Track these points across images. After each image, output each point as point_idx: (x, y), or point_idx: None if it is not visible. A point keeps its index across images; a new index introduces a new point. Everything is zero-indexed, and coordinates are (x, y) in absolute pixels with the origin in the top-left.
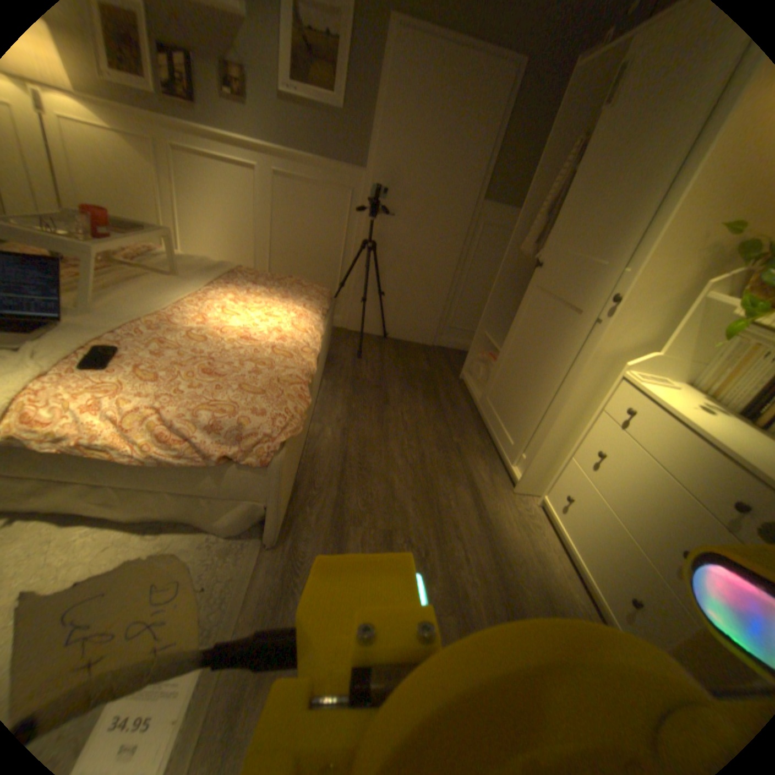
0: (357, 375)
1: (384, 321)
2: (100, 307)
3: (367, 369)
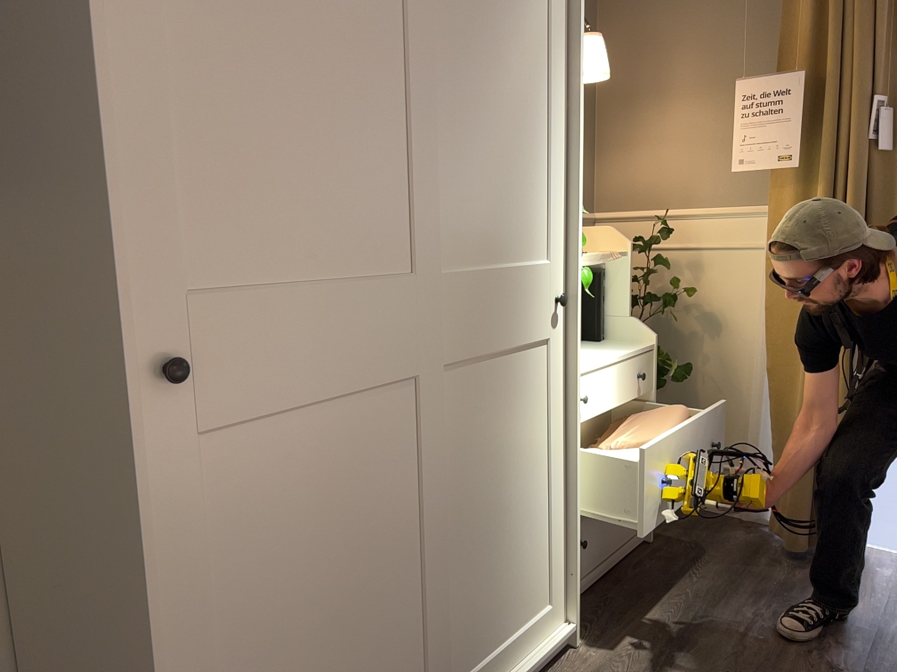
0: None
1: None
2: None
3: None
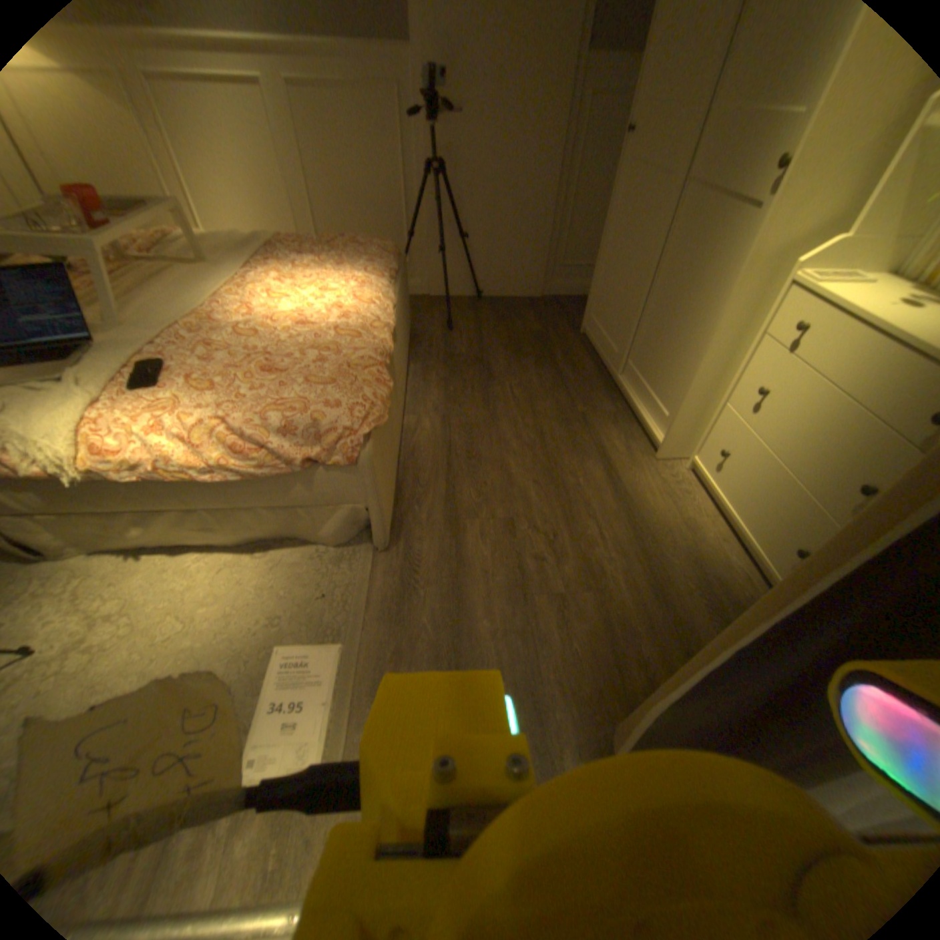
0: (451, 351)
1: (475, 275)
2: (132, 318)
3: (462, 341)
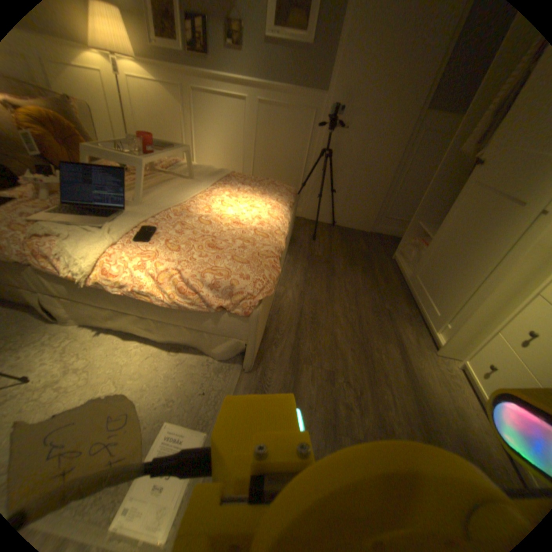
0: (311, 253)
1: (334, 213)
2: (147, 201)
3: (319, 248)
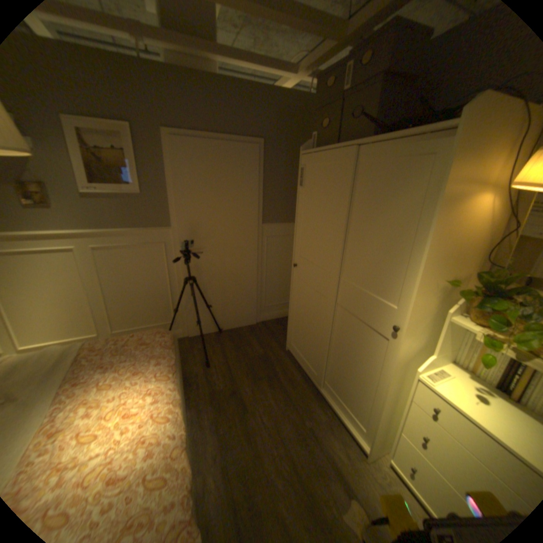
0: (213, 389)
1: (217, 321)
2: None
3: (219, 376)
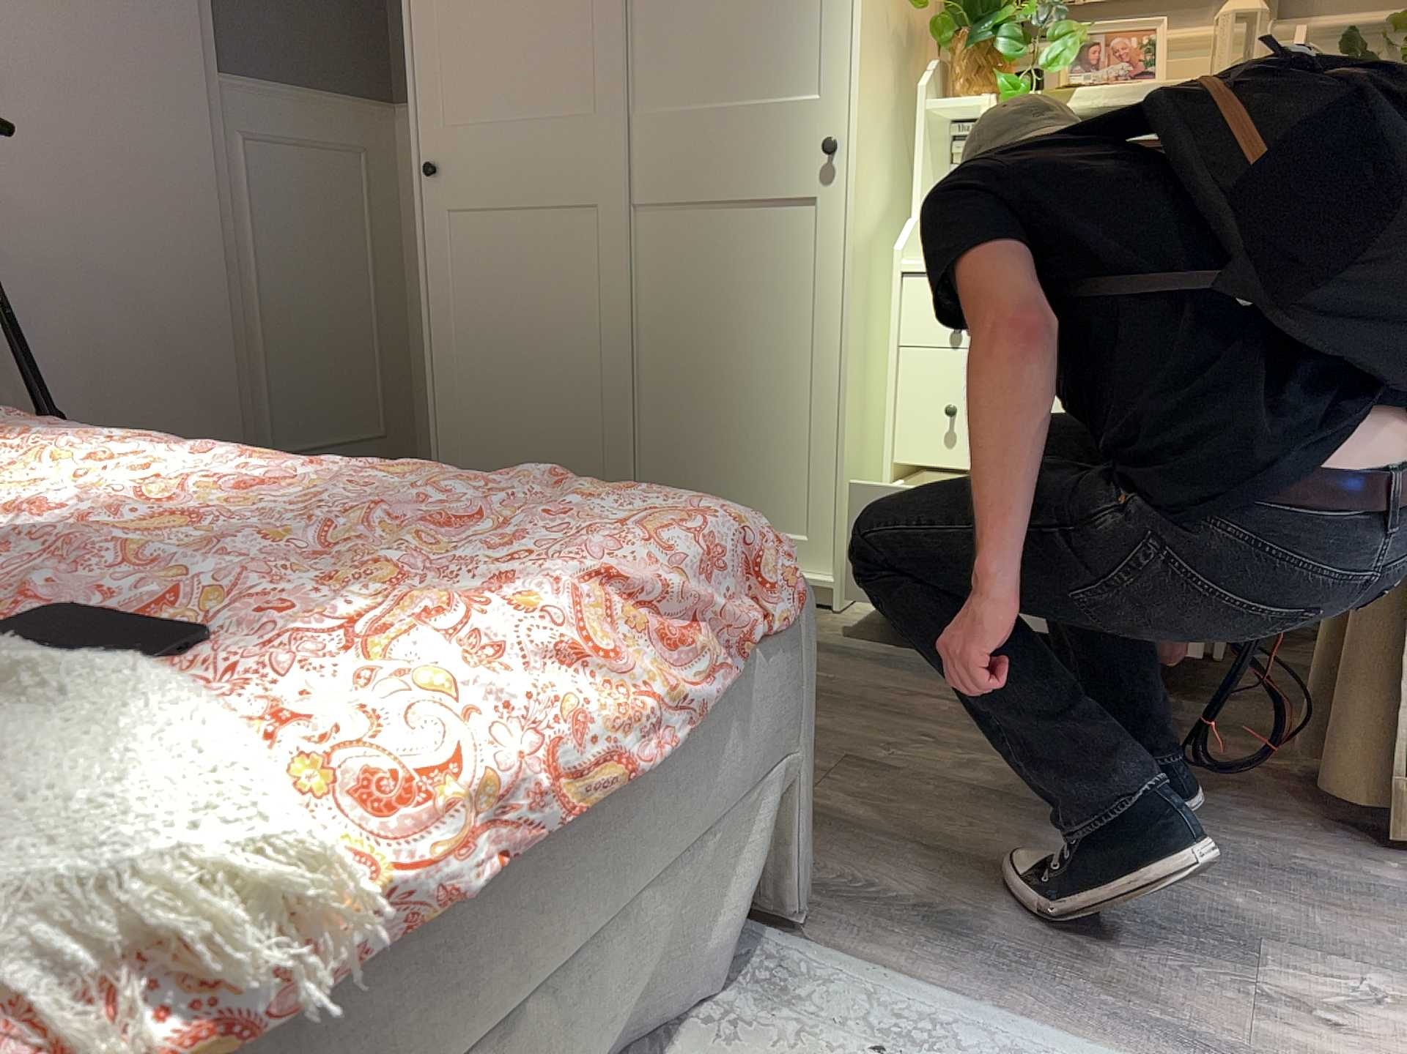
0: None
1: None
2: None
3: None
